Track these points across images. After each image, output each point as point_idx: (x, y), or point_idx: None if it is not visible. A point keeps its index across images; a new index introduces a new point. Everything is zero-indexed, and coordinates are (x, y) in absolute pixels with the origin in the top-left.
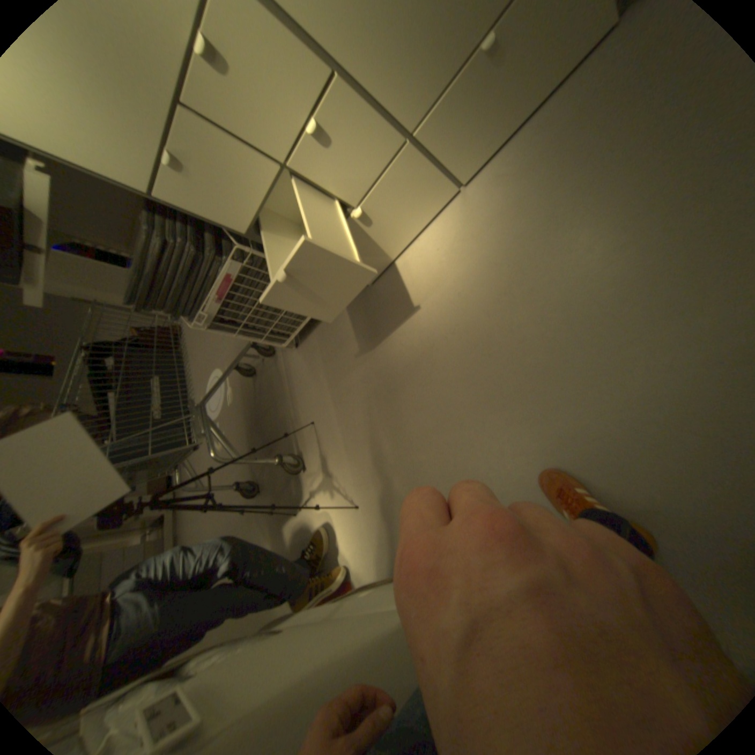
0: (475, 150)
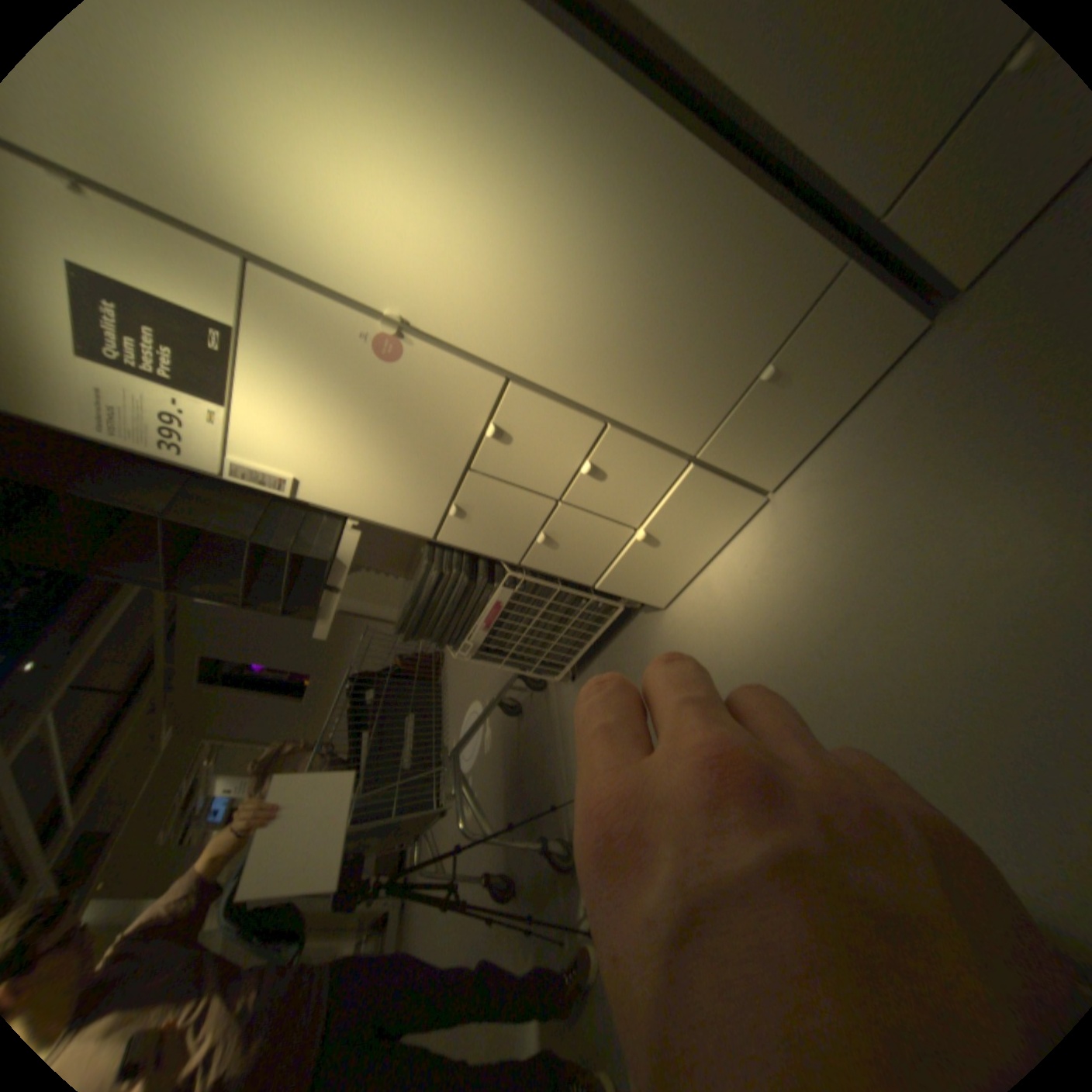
0: (779, 459)
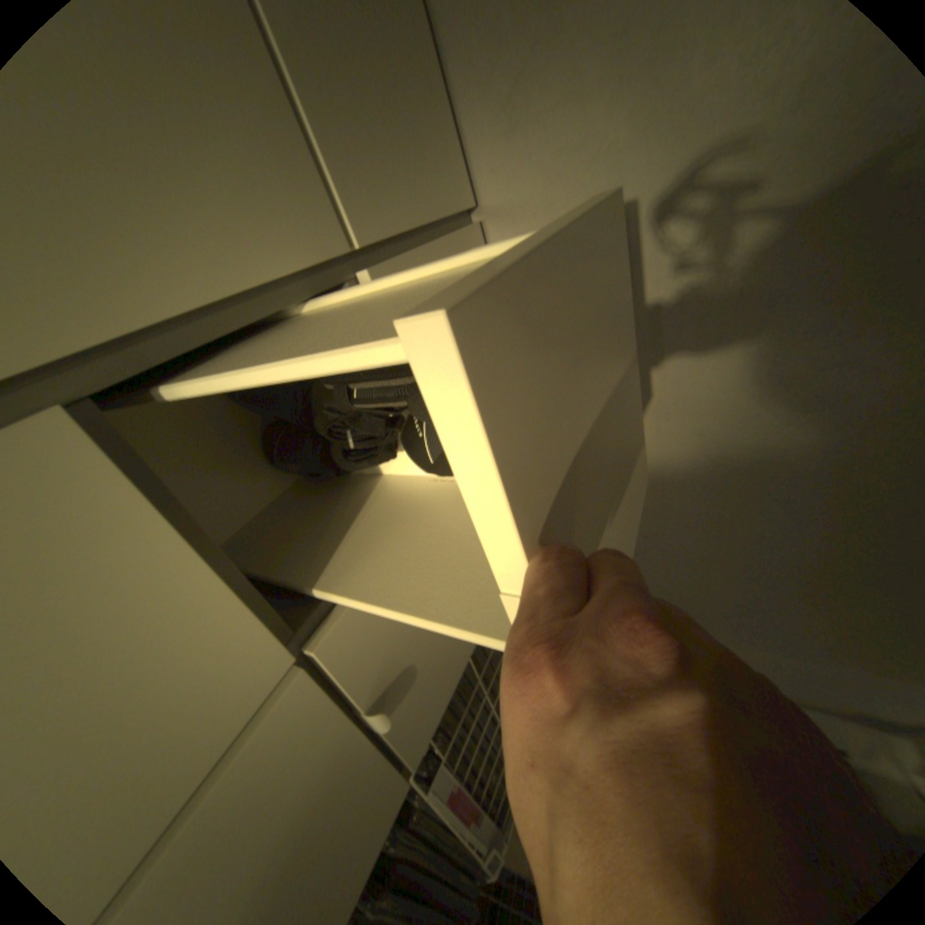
0: (438, 130)
